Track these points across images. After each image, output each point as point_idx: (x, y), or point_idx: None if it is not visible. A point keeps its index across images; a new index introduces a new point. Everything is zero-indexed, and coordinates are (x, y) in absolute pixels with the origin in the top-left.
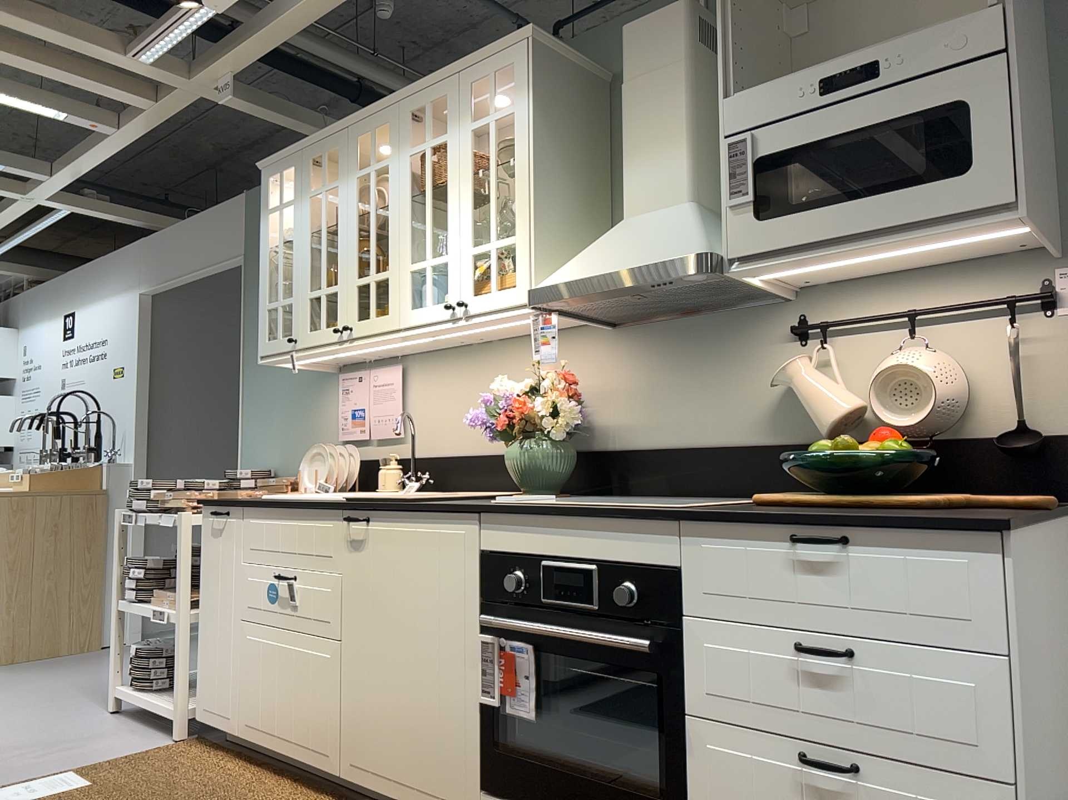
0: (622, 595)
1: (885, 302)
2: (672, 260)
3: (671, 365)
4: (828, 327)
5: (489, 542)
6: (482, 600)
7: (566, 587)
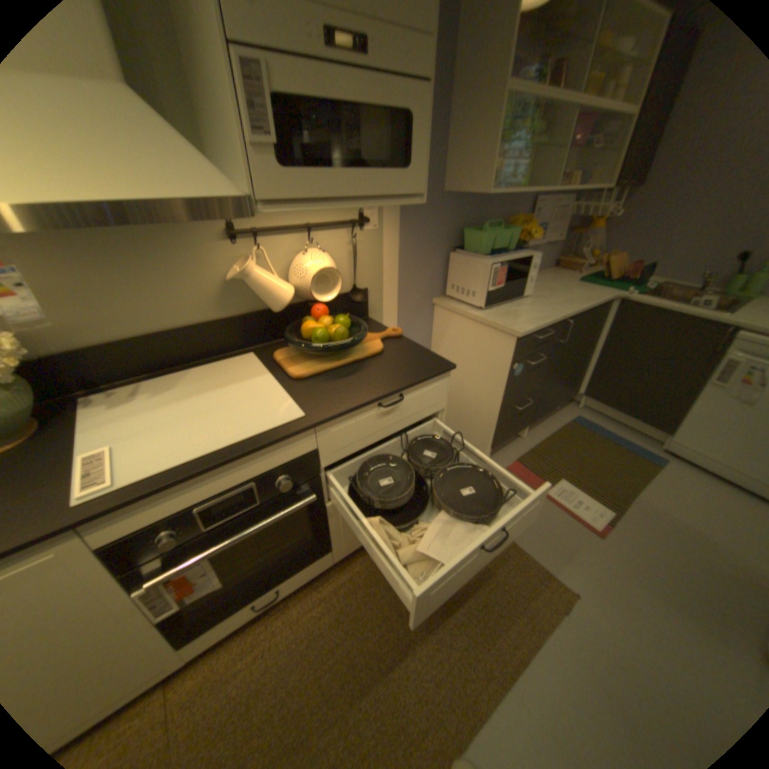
0: (282, 484)
1: (287, 213)
2: (211, 197)
3: (98, 262)
4: (256, 231)
5: (105, 535)
6: (116, 574)
7: (223, 507)
